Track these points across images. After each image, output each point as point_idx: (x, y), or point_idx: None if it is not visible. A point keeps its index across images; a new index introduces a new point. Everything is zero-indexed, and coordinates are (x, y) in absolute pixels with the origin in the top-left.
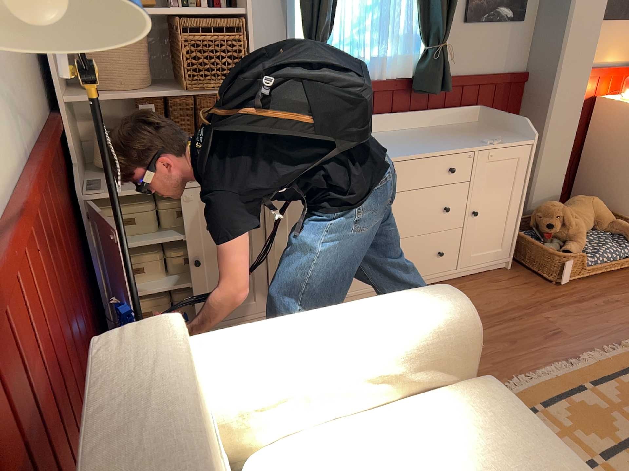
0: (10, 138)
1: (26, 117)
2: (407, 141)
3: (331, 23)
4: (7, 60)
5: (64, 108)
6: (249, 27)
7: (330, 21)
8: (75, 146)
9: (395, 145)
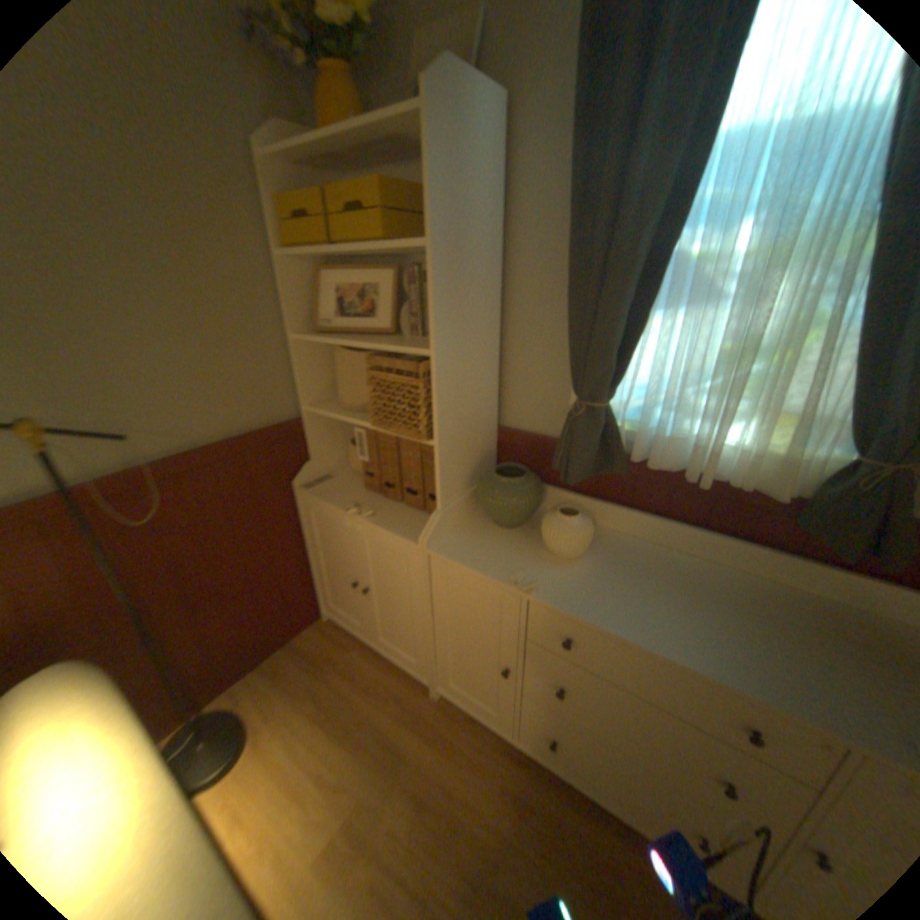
0: (93, 452)
1: (187, 428)
2: (717, 610)
3: (619, 375)
4: (155, 385)
5: (307, 414)
6: (437, 371)
7: (613, 371)
8: (320, 445)
9: (672, 607)
